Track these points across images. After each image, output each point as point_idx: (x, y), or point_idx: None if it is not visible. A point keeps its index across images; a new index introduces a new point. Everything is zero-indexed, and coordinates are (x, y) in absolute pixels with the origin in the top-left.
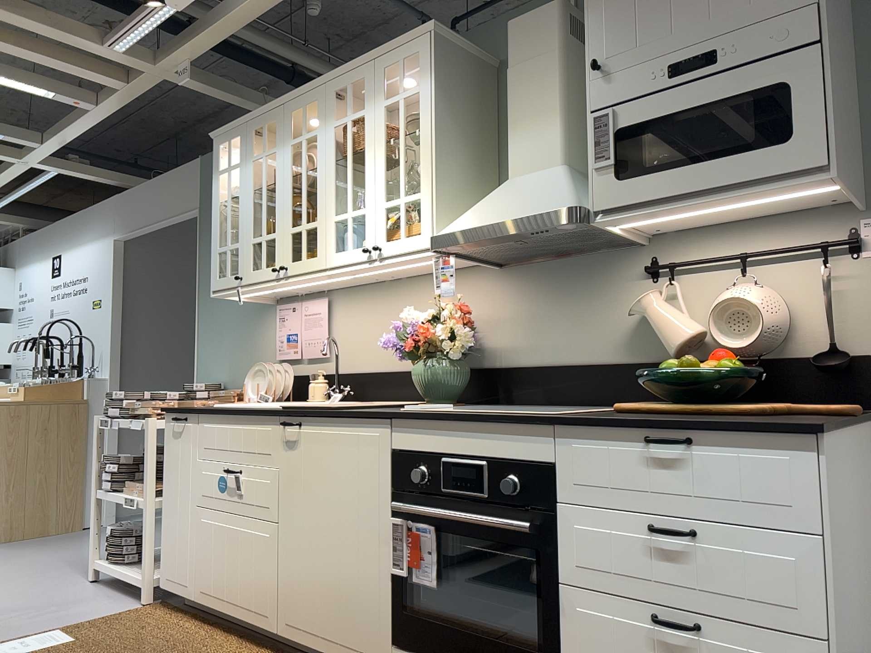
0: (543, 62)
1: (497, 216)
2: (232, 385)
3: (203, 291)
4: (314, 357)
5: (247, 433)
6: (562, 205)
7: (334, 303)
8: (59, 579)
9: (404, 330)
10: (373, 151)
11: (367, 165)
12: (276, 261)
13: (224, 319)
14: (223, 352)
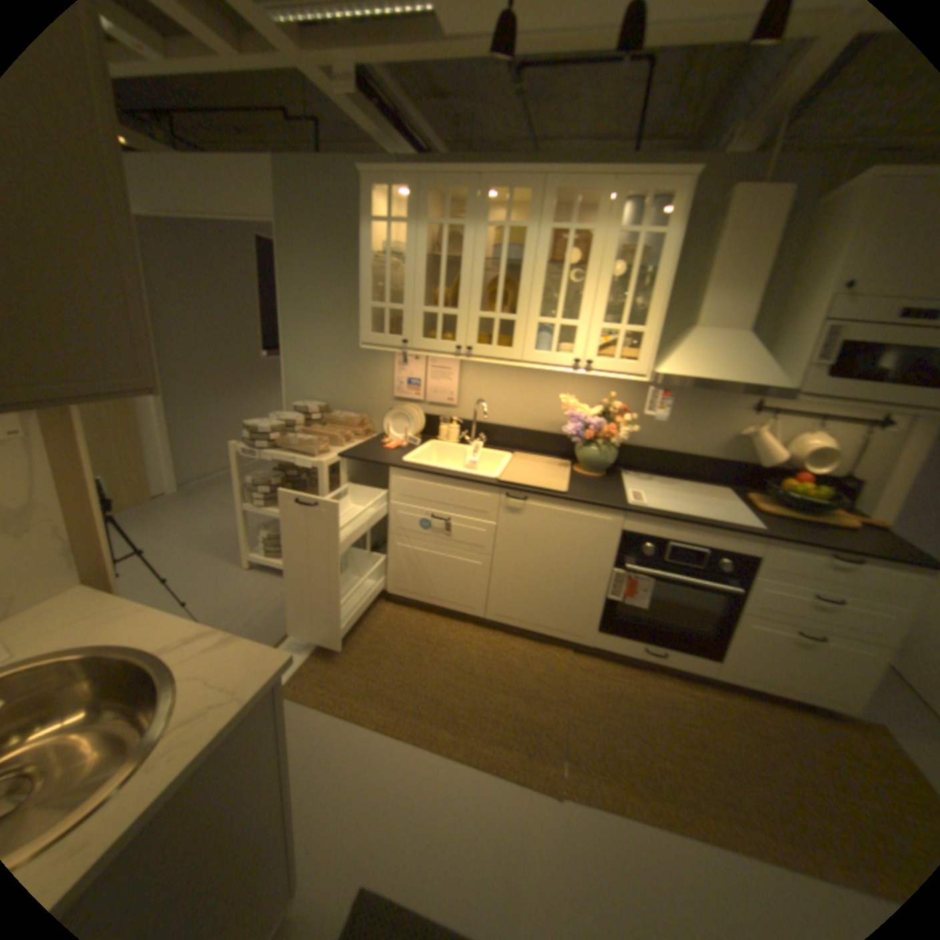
0: (764, 238)
1: (721, 373)
2: (334, 406)
3: (286, 311)
4: (439, 403)
5: (459, 493)
6: (783, 383)
7: (464, 363)
8: (209, 570)
9: (573, 418)
10: (598, 272)
11: (589, 283)
12: (458, 339)
13: (319, 346)
14: (320, 376)
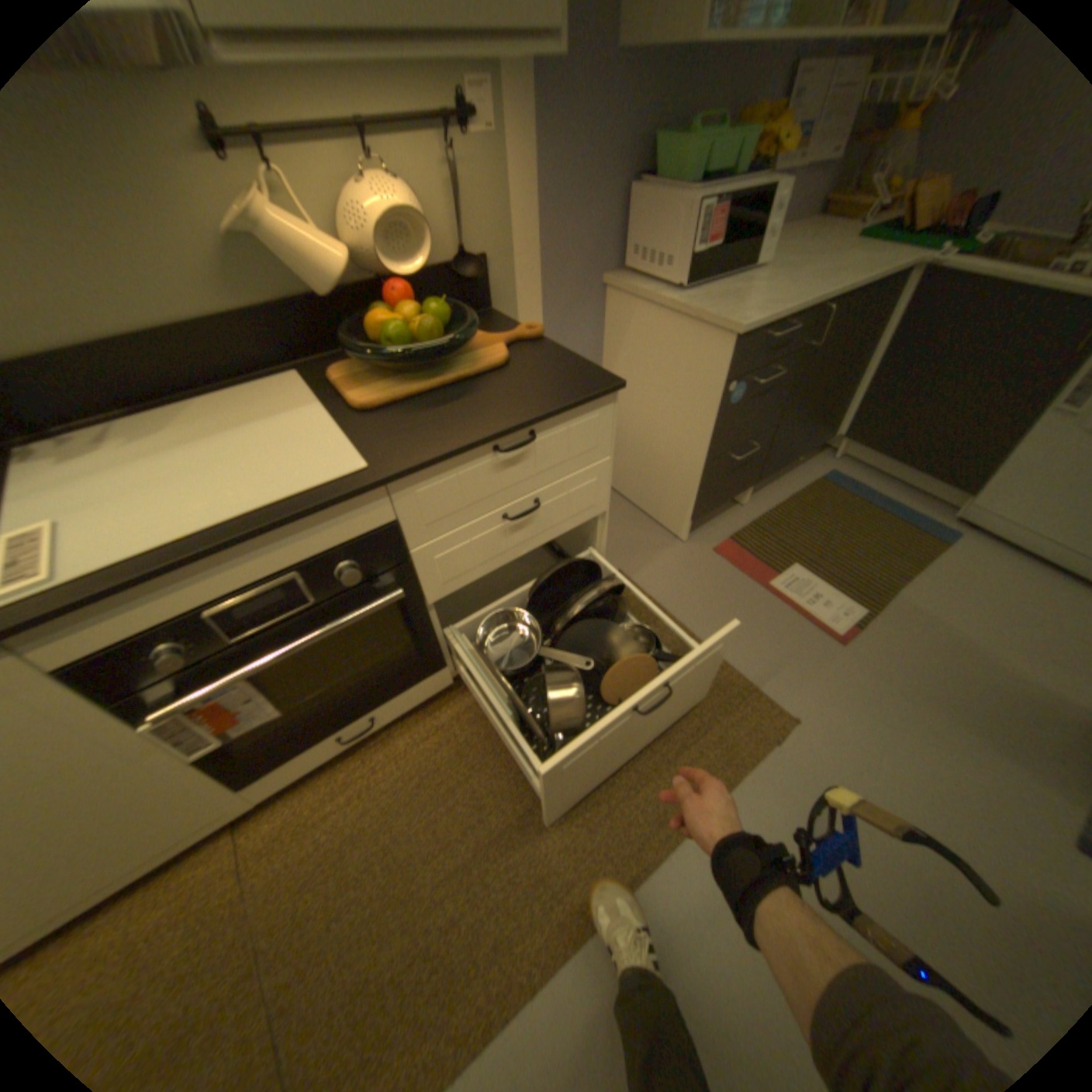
0: None
1: None
2: None
3: None
4: None
5: None
6: None
7: None
8: None
9: None
10: None
11: None
12: None
13: None
14: None
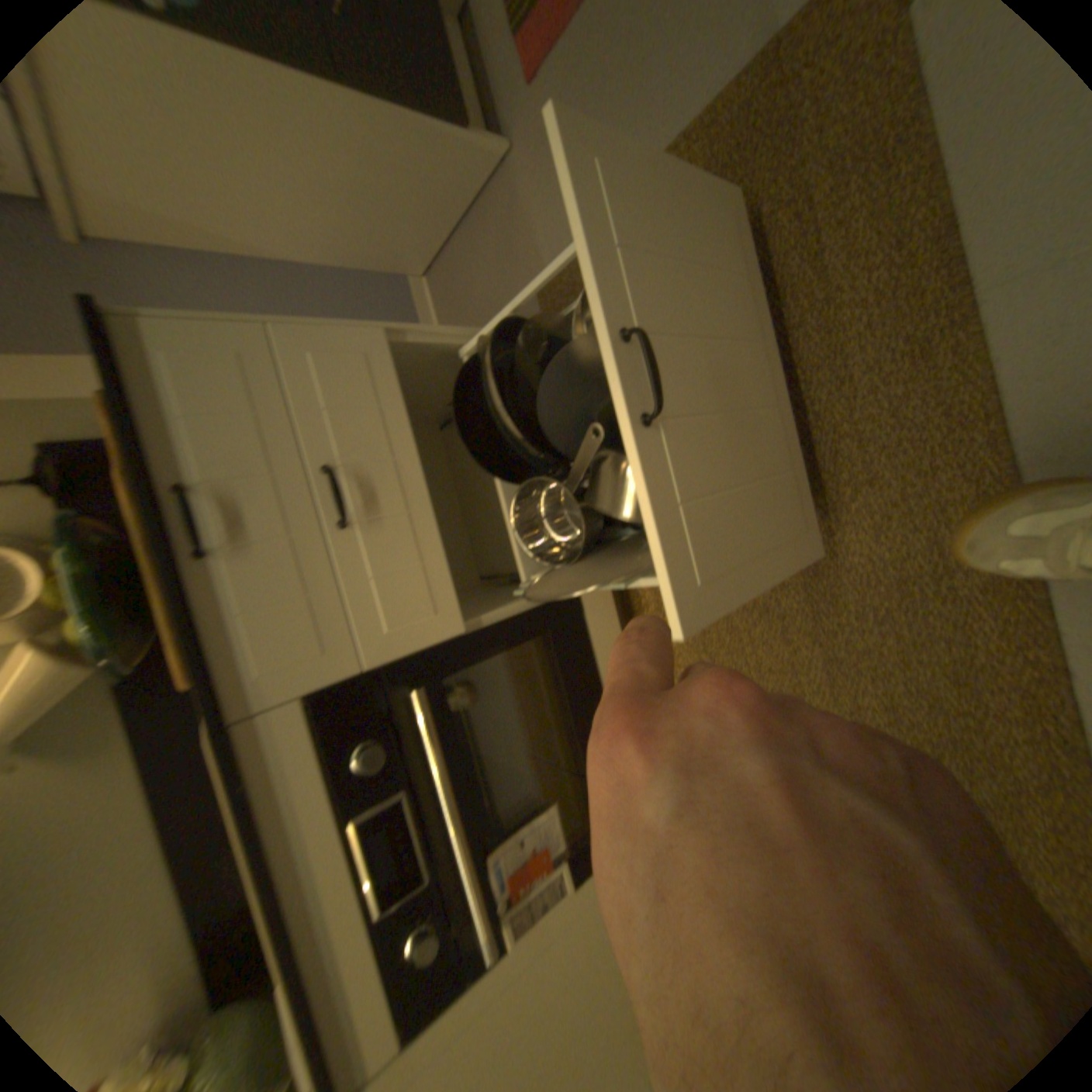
0: None
1: None
2: None
3: None
4: None
5: None
6: None
7: None
8: None
9: None
10: None
11: None
12: None
13: None
14: None
